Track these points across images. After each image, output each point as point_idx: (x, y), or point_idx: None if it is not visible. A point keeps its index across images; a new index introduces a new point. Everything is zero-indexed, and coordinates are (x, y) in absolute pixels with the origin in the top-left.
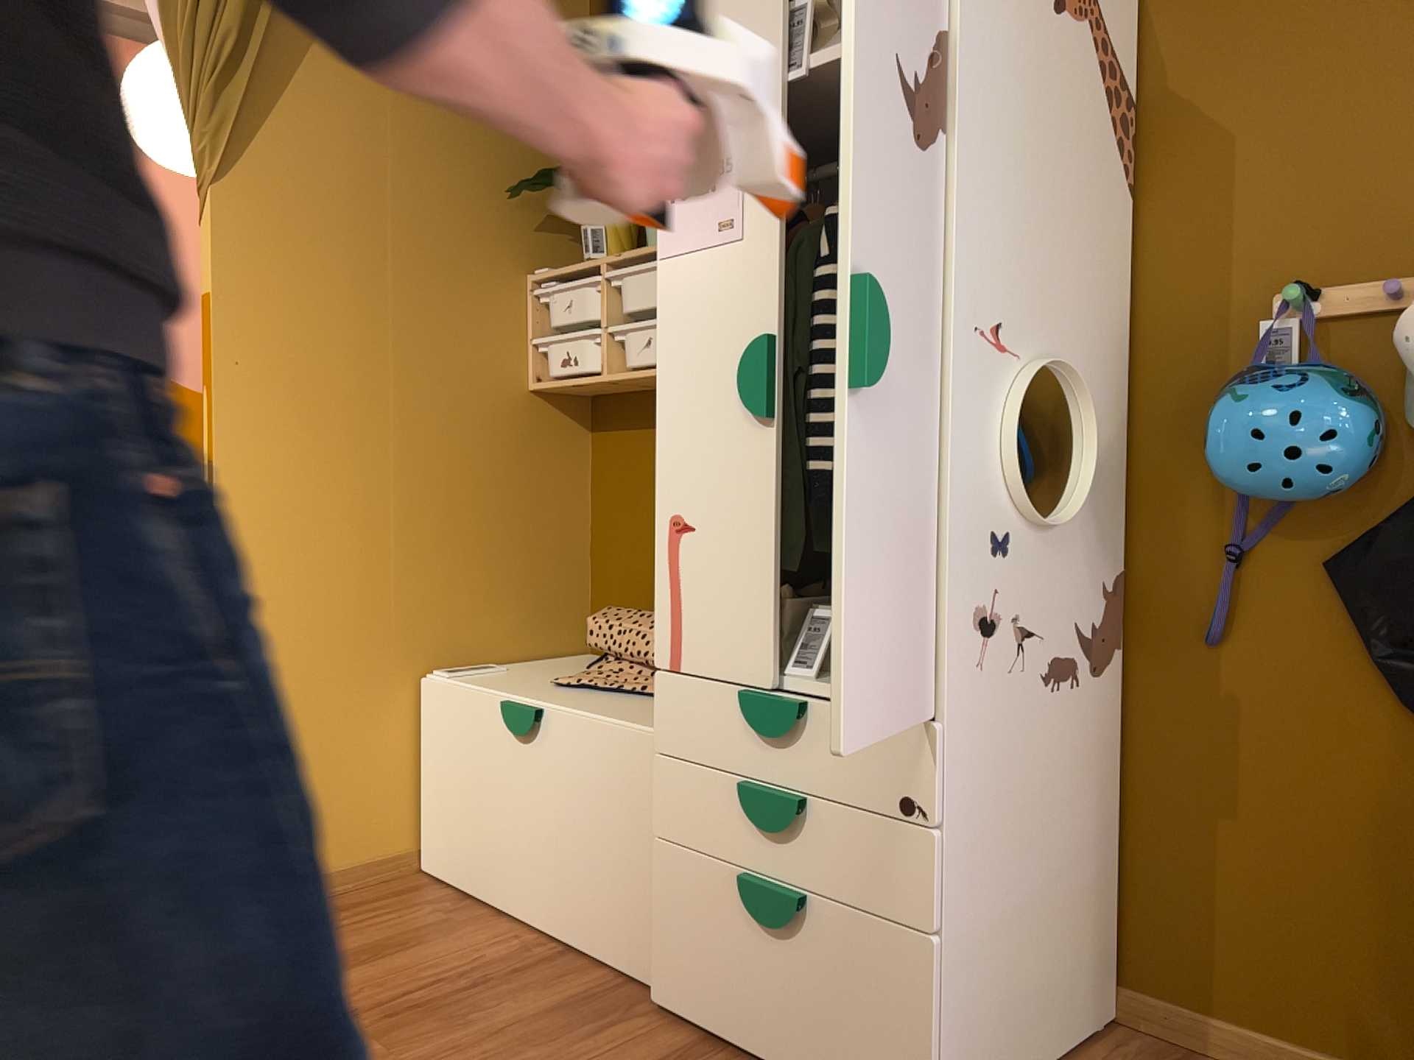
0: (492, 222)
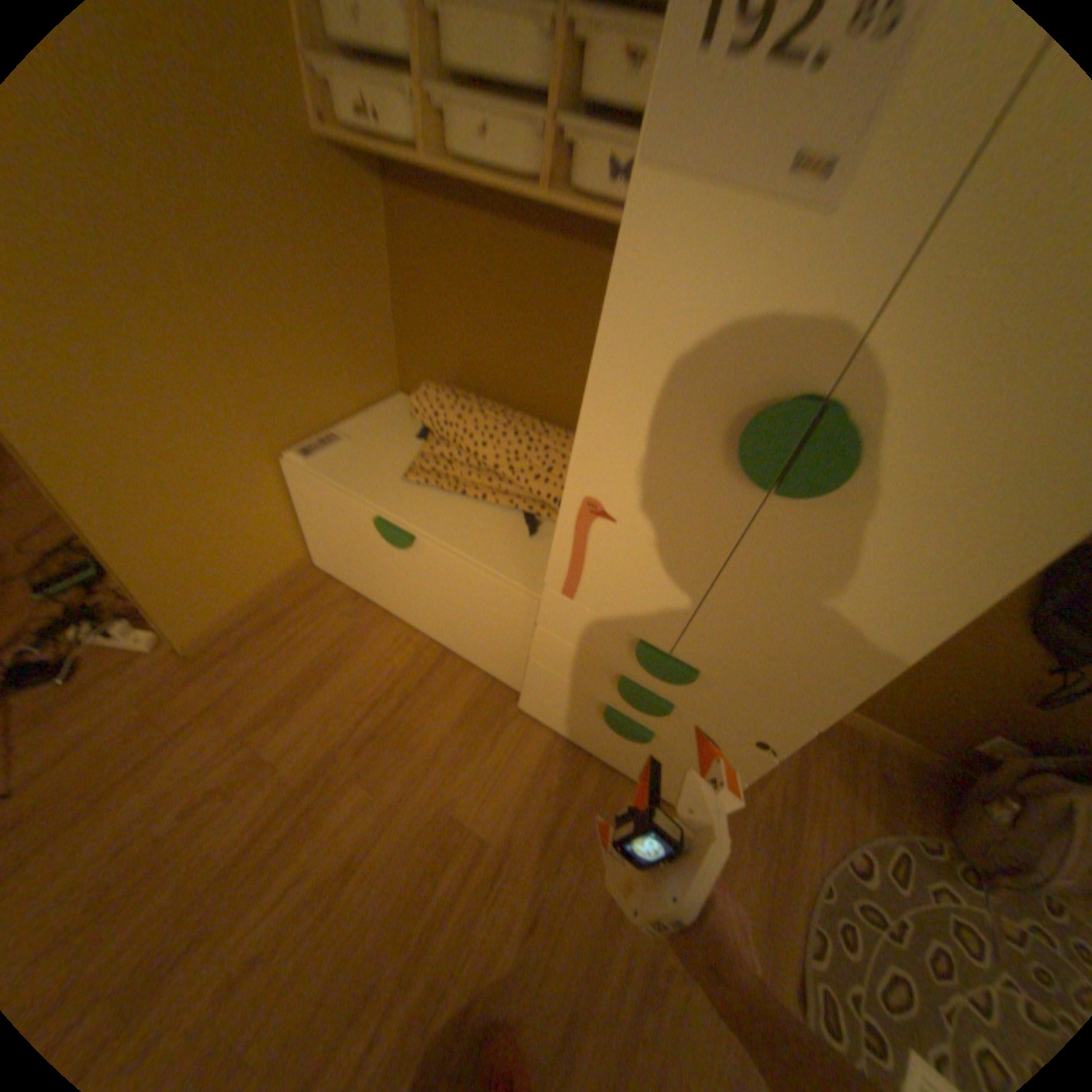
0: None
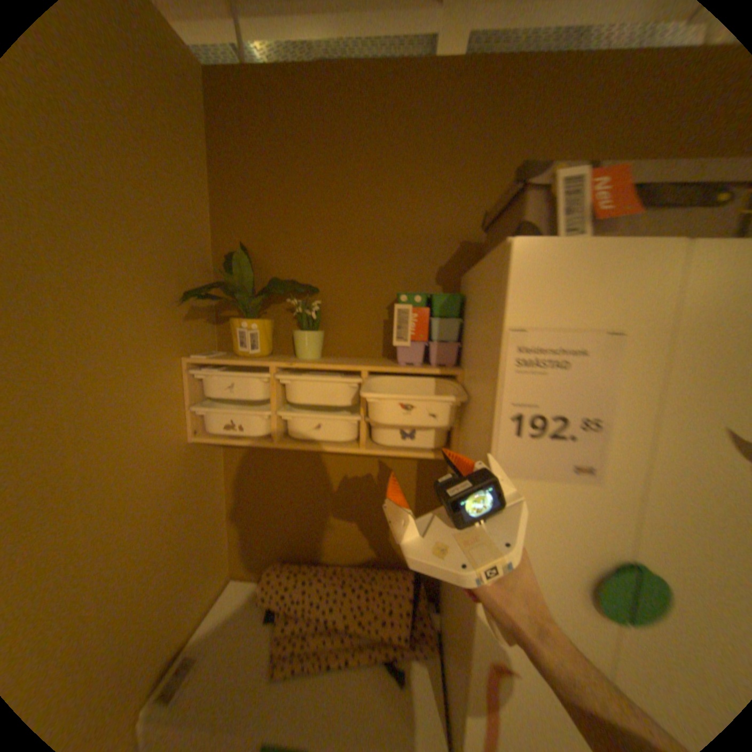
0: (154, 321)
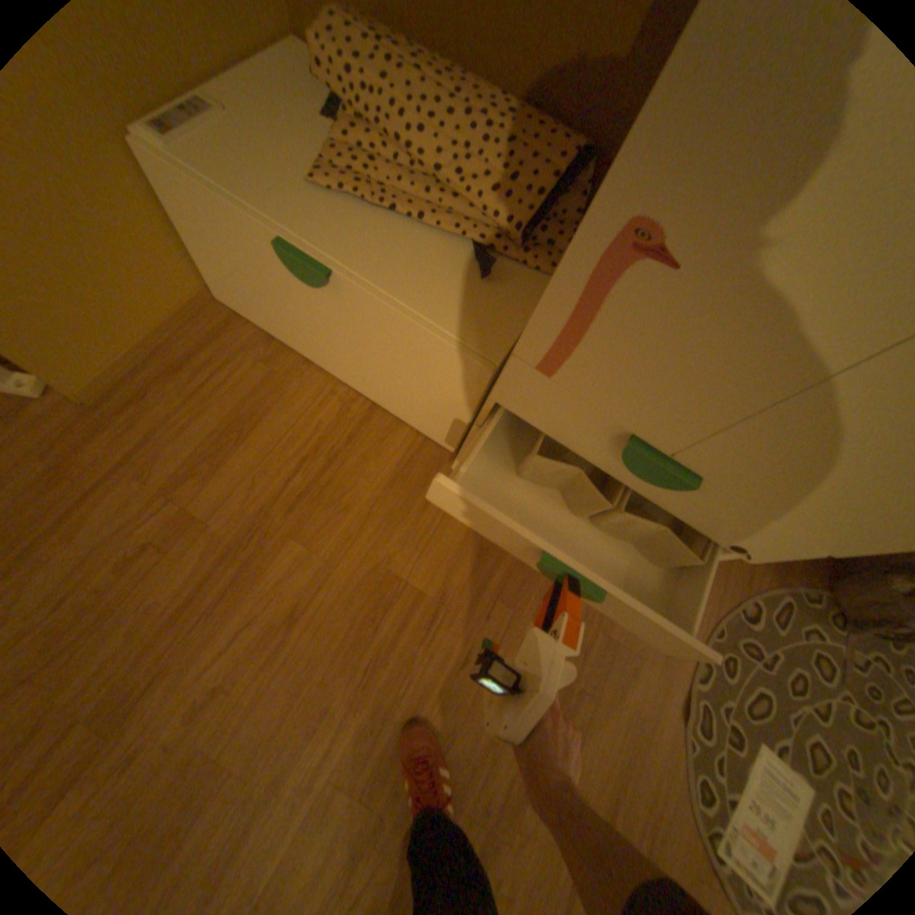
0: None
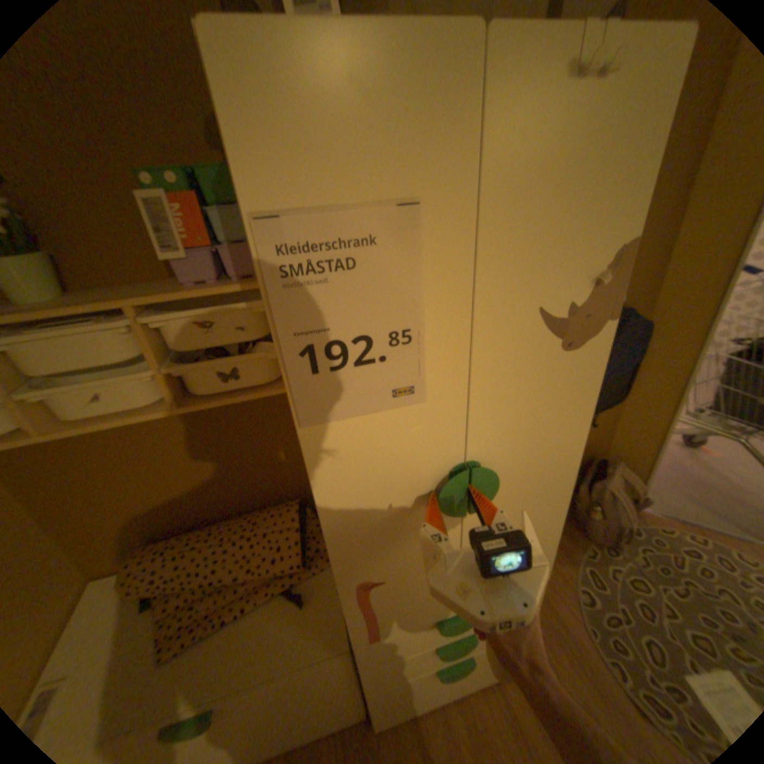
0: None
